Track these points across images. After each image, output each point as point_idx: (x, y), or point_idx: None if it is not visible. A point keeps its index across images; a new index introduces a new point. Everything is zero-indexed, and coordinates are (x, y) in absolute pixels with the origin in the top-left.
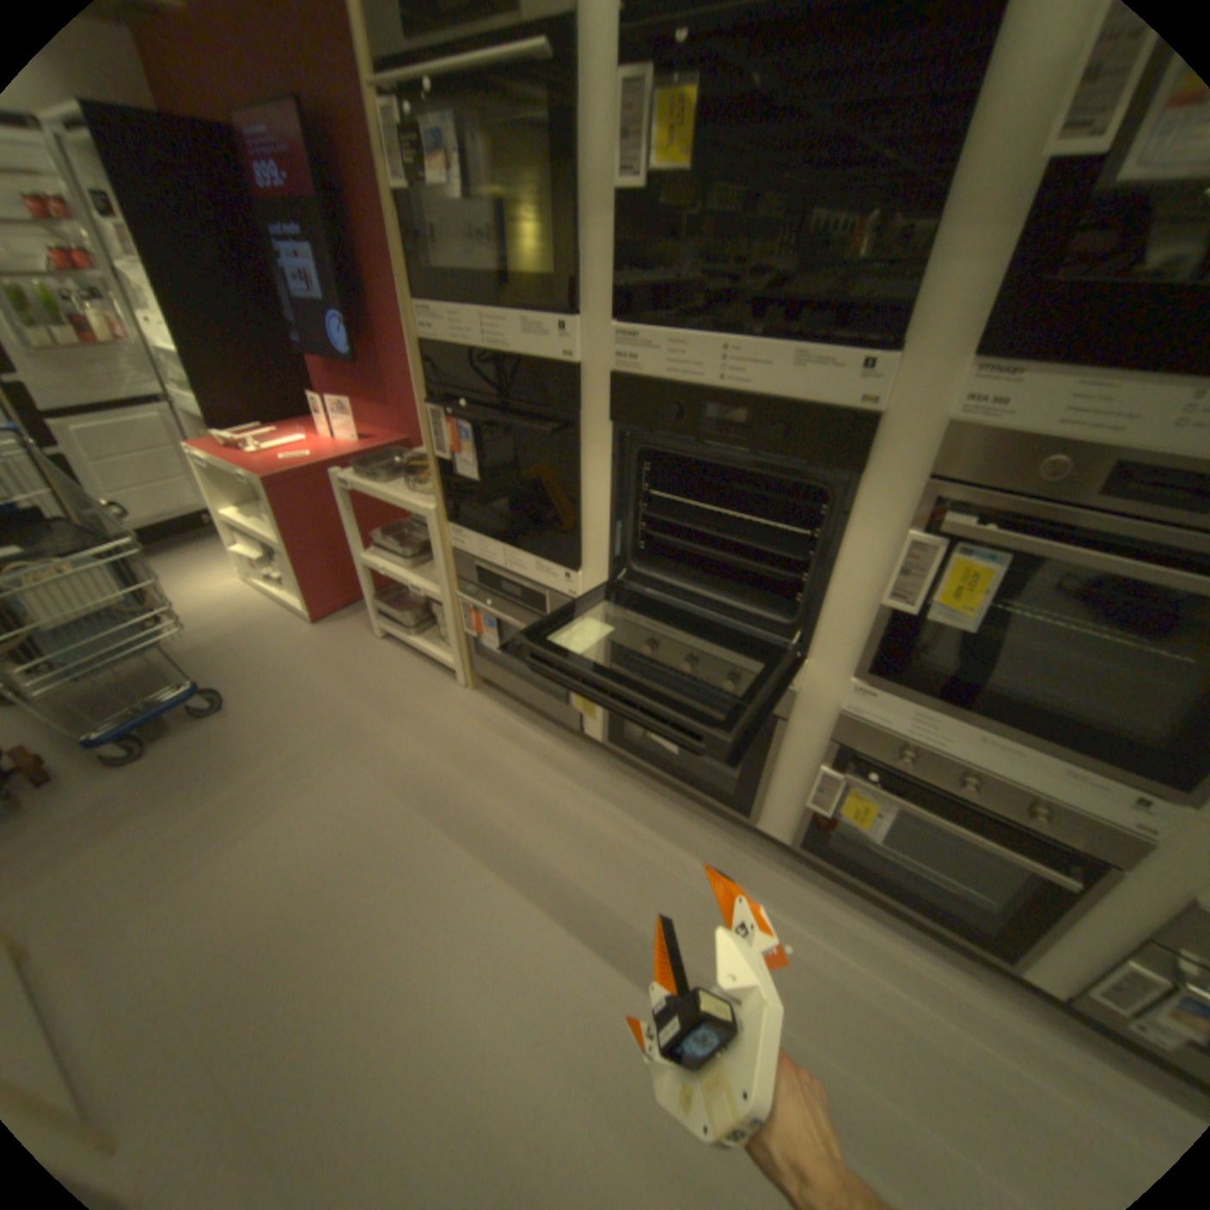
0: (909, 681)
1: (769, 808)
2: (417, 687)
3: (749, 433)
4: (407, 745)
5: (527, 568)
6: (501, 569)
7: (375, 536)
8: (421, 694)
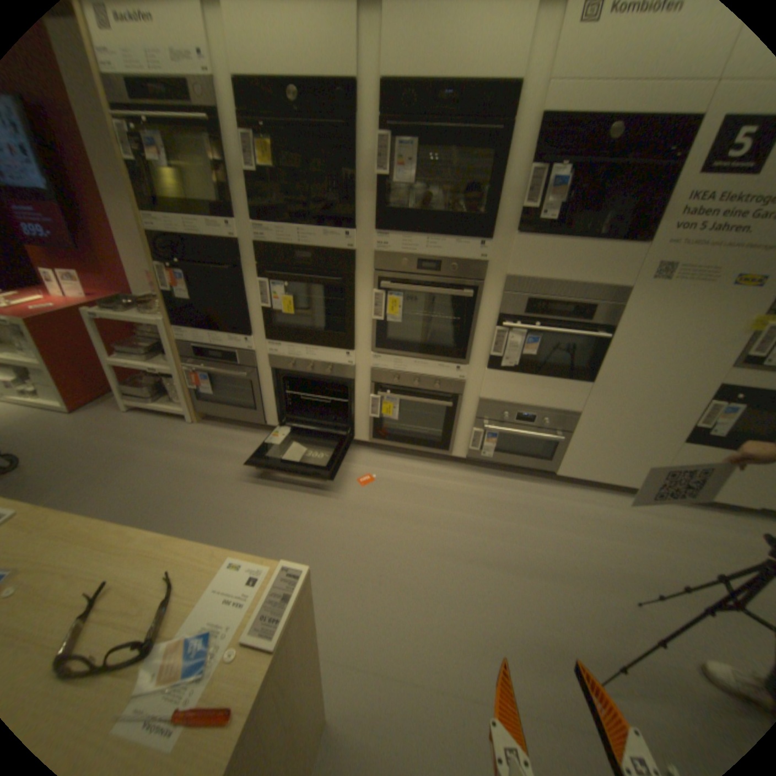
0: (387, 348)
1: (356, 427)
2: (159, 430)
3: (314, 265)
4: (163, 455)
5: (222, 341)
6: (207, 346)
7: (115, 347)
8: (163, 432)
